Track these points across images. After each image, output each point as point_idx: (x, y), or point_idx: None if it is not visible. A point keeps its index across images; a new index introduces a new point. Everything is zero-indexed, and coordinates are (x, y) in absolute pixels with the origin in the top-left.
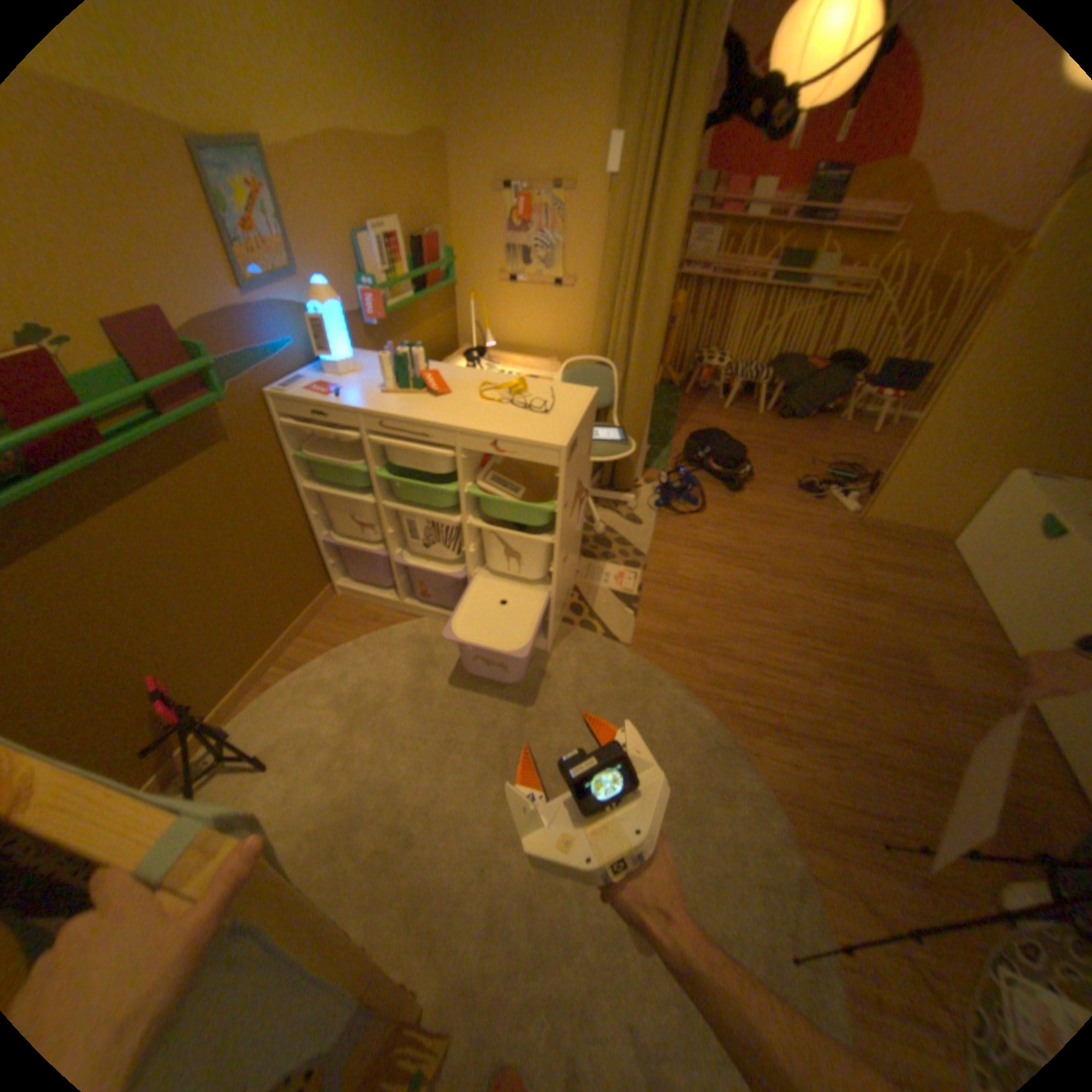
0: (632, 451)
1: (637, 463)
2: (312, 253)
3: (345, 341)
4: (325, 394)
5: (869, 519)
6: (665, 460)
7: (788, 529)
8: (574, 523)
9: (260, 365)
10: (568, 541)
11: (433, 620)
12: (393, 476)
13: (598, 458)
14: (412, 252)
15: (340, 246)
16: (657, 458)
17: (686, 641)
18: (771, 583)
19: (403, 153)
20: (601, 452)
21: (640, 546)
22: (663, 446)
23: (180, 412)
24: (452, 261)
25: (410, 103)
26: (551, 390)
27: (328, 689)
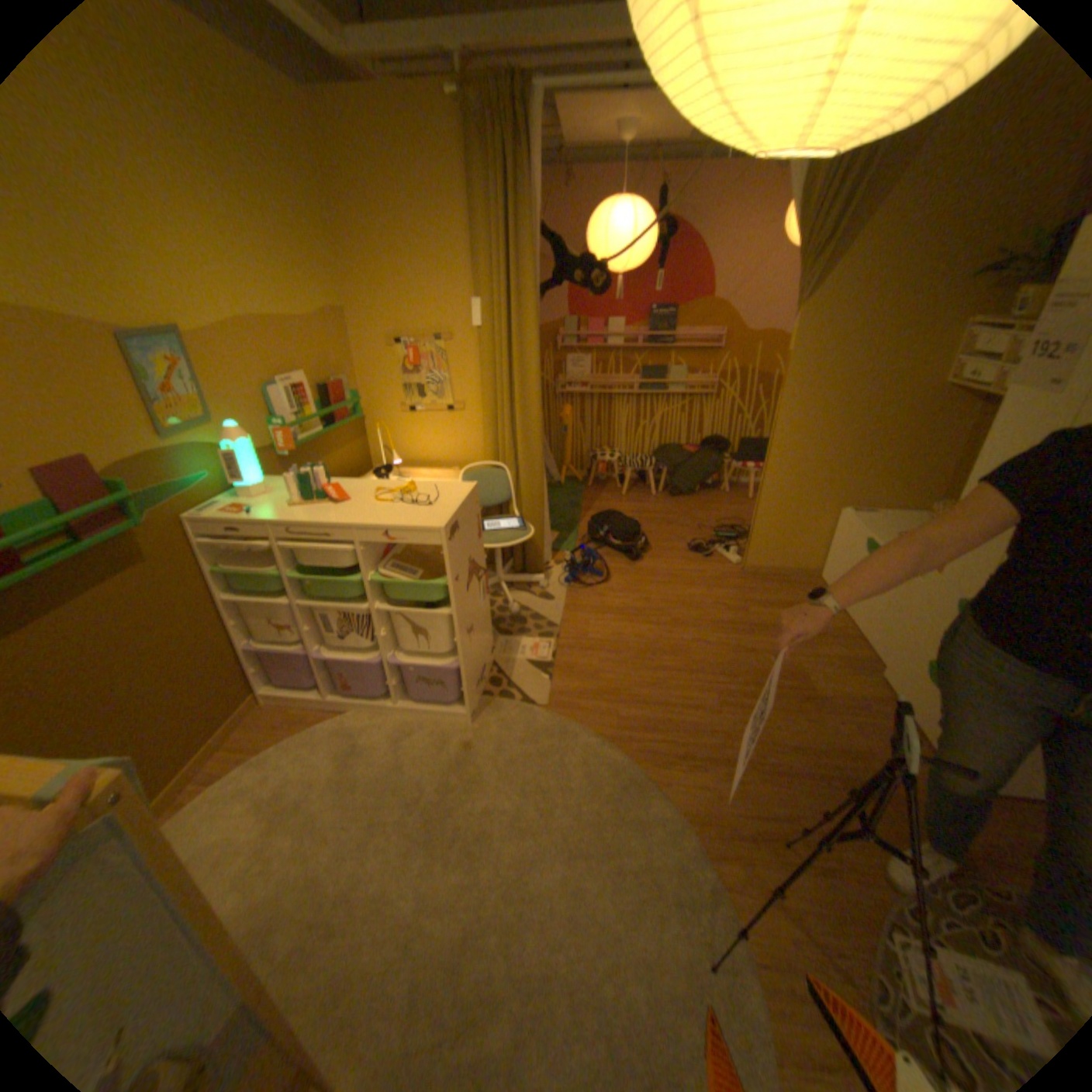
0: (531, 535)
1: (543, 546)
2: (225, 406)
3: (258, 472)
4: (237, 513)
5: (748, 567)
6: (572, 543)
7: (683, 585)
8: (474, 598)
9: (176, 497)
10: (468, 613)
11: (356, 714)
12: (304, 577)
13: (500, 544)
14: (319, 398)
15: (251, 398)
16: (565, 542)
17: (598, 694)
18: (670, 632)
19: (305, 327)
20: (503, 539)
21: (553, 618)
22: (570, 532)
23: (99, 541)
24: (356, 401)
25: (309, 293)
26: (437, 489)
27: (247, 796)
